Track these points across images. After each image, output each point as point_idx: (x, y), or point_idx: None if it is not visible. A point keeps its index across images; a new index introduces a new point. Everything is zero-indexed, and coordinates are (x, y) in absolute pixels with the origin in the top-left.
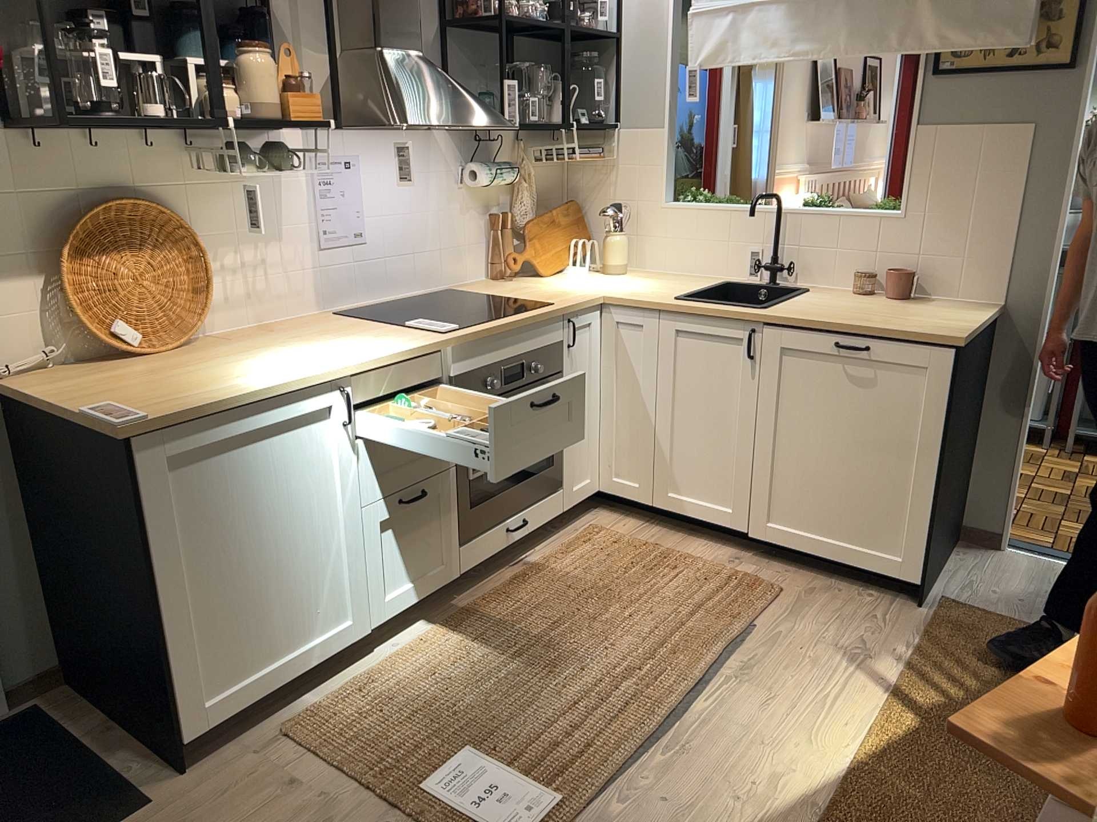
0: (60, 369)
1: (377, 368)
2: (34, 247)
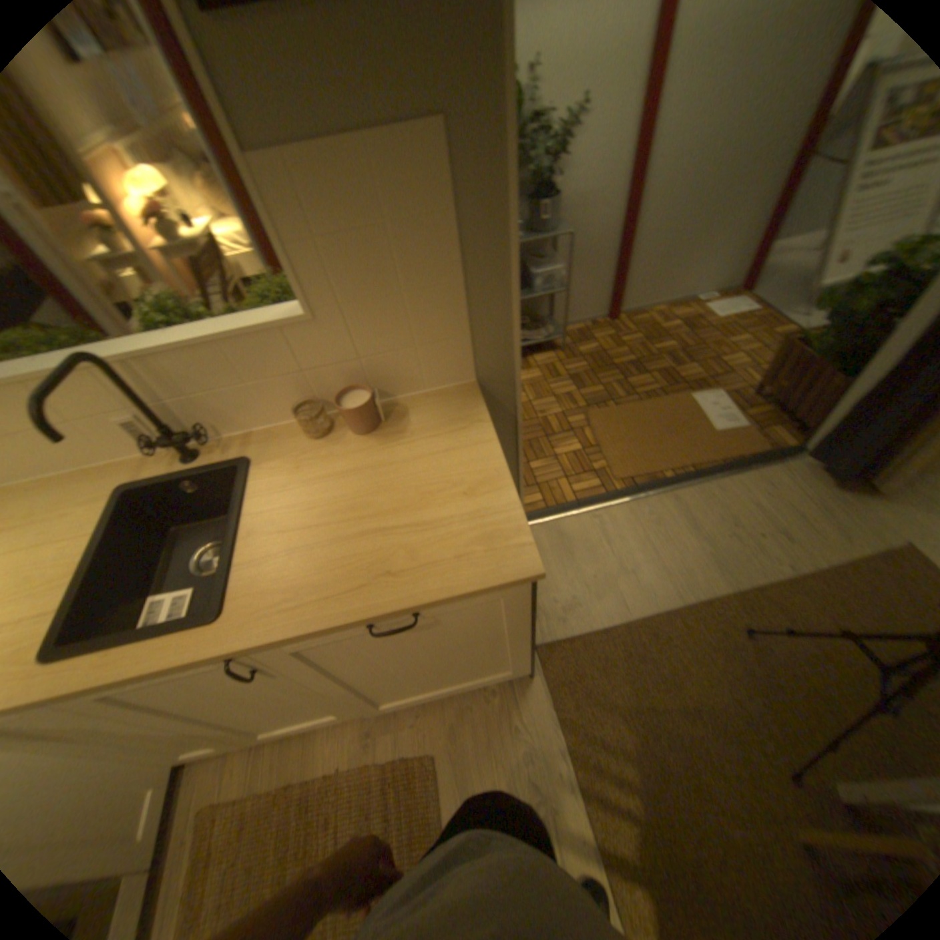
0: None
1: None
2: None
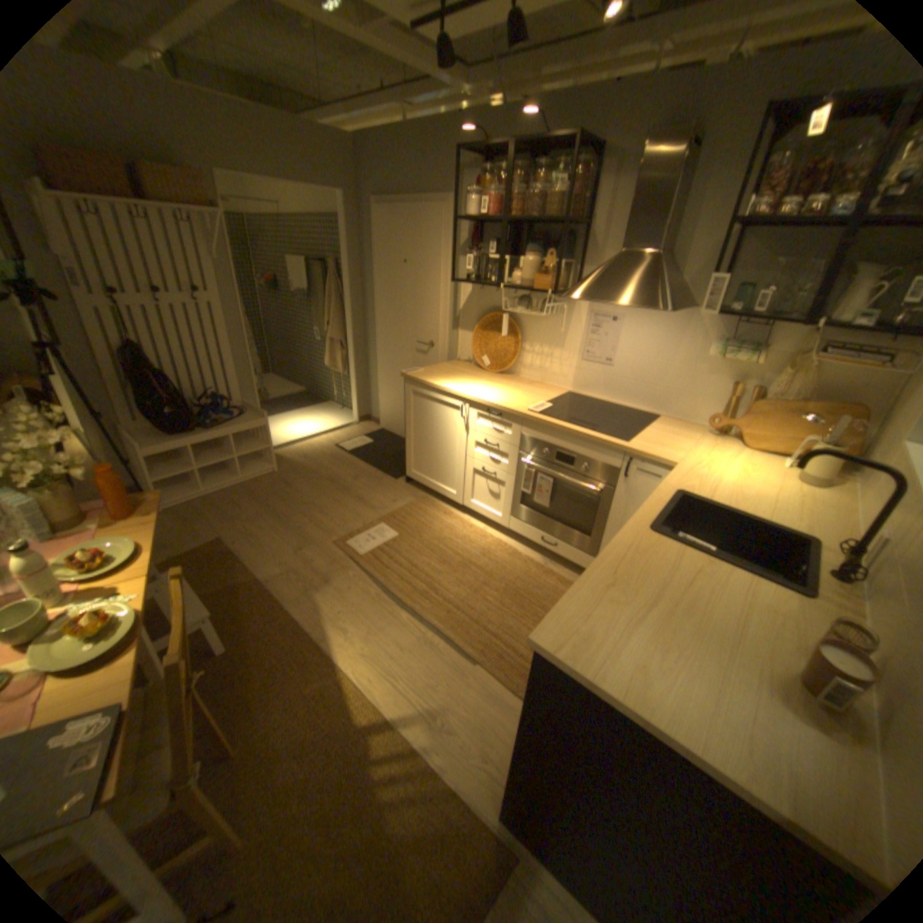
0: (467, 364)
1: (480, 404)
2: (476, 322)
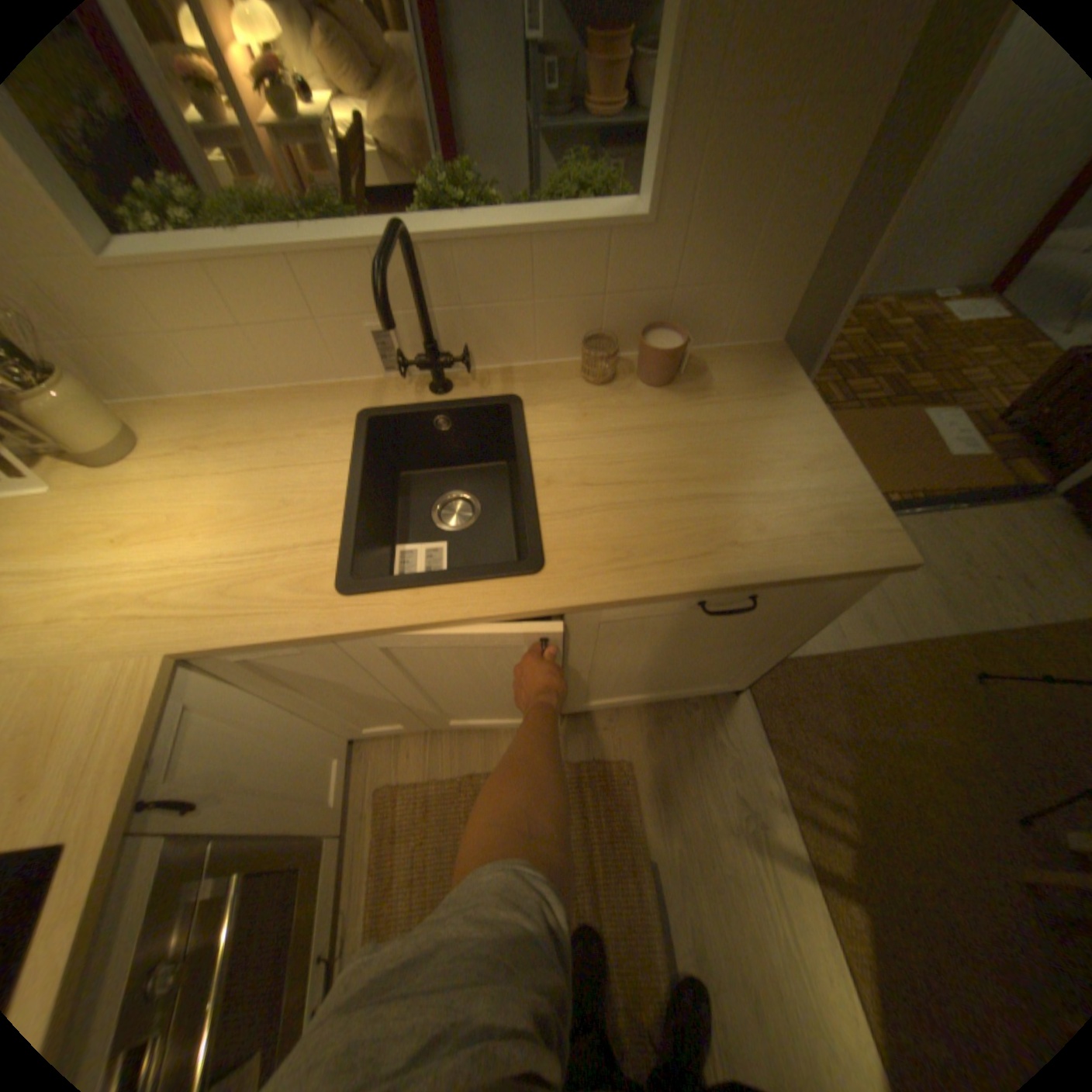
0: None
1: None
2: None
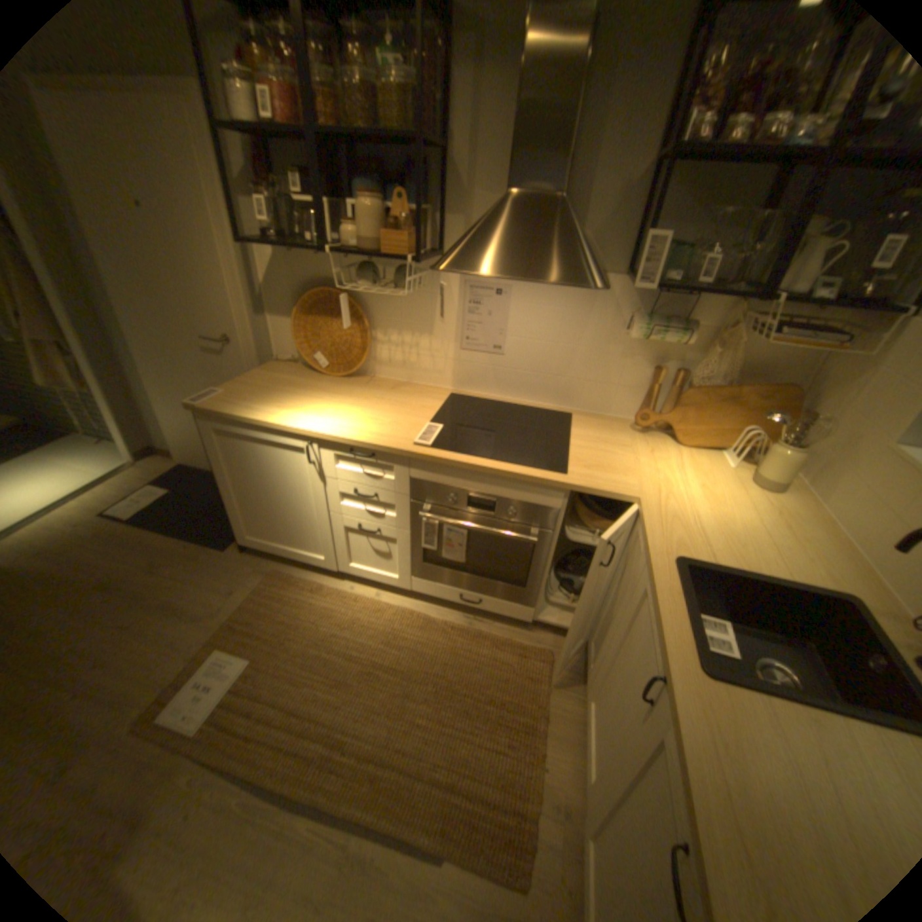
0: (291, 365)
1: (337, 442)
2: (292, 302)
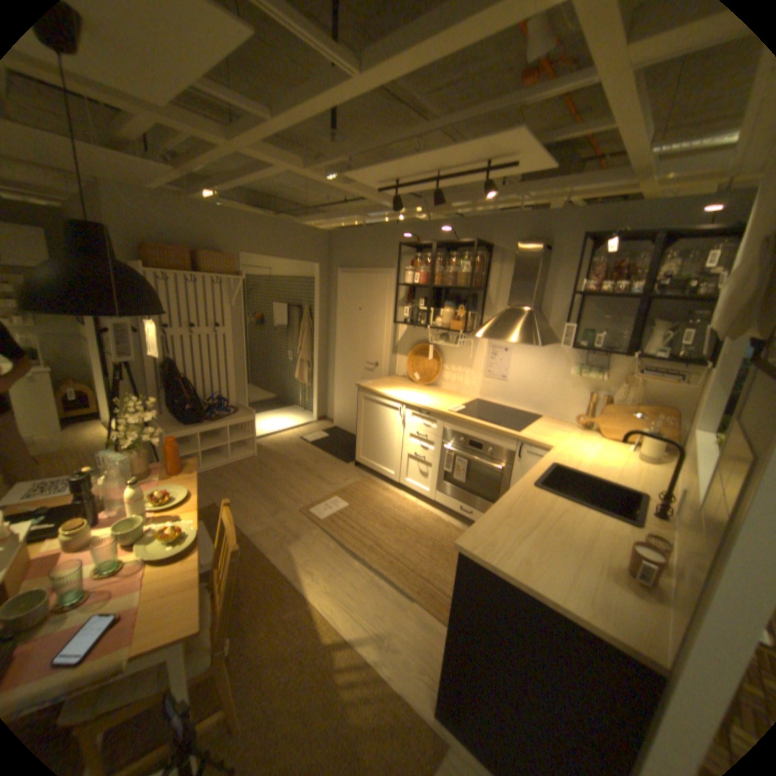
0: (402, 378)
1: (414, 406)
2: (410, 350)
